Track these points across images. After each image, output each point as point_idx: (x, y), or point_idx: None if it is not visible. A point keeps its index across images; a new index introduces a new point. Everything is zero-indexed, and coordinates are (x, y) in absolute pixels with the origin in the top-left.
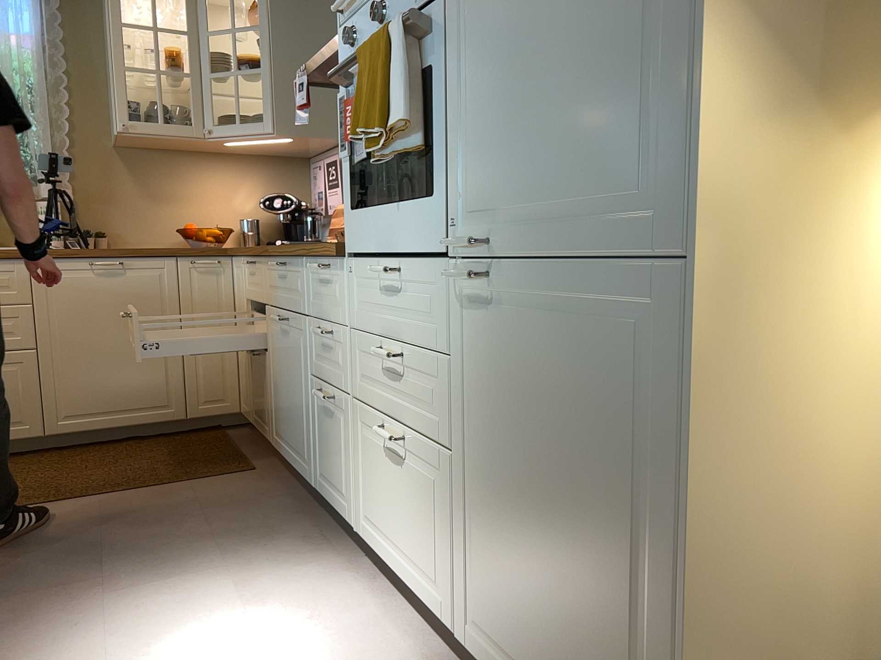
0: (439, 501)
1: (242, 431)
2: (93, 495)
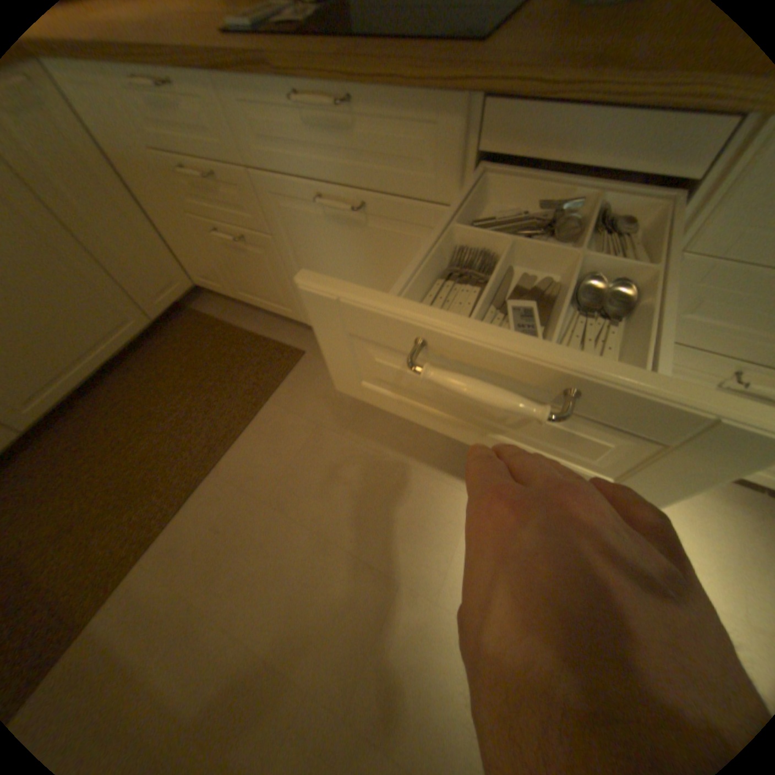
0: None
1: (206, 302)
2: (200, 476)
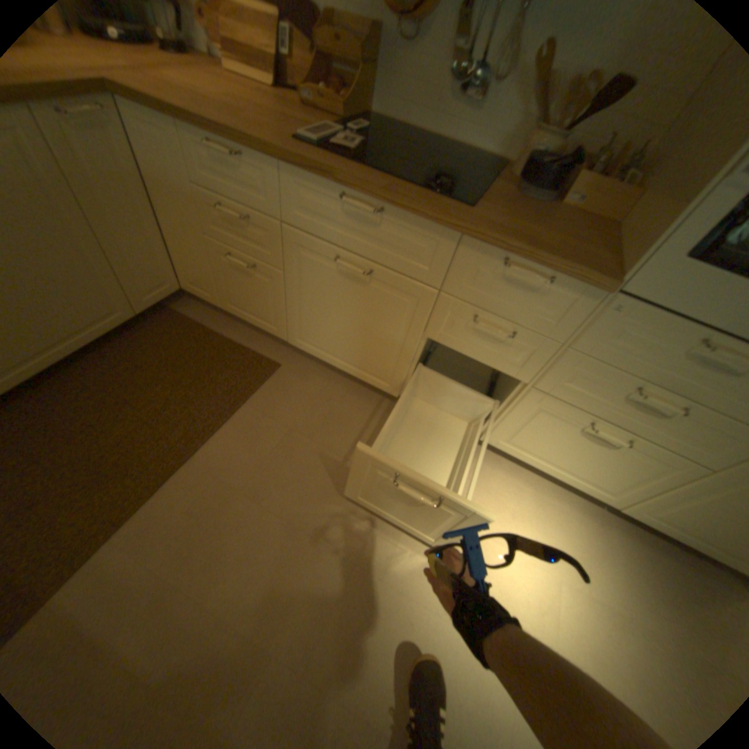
0: (657, 474)
1: (190, 305)
2: (179, 462)
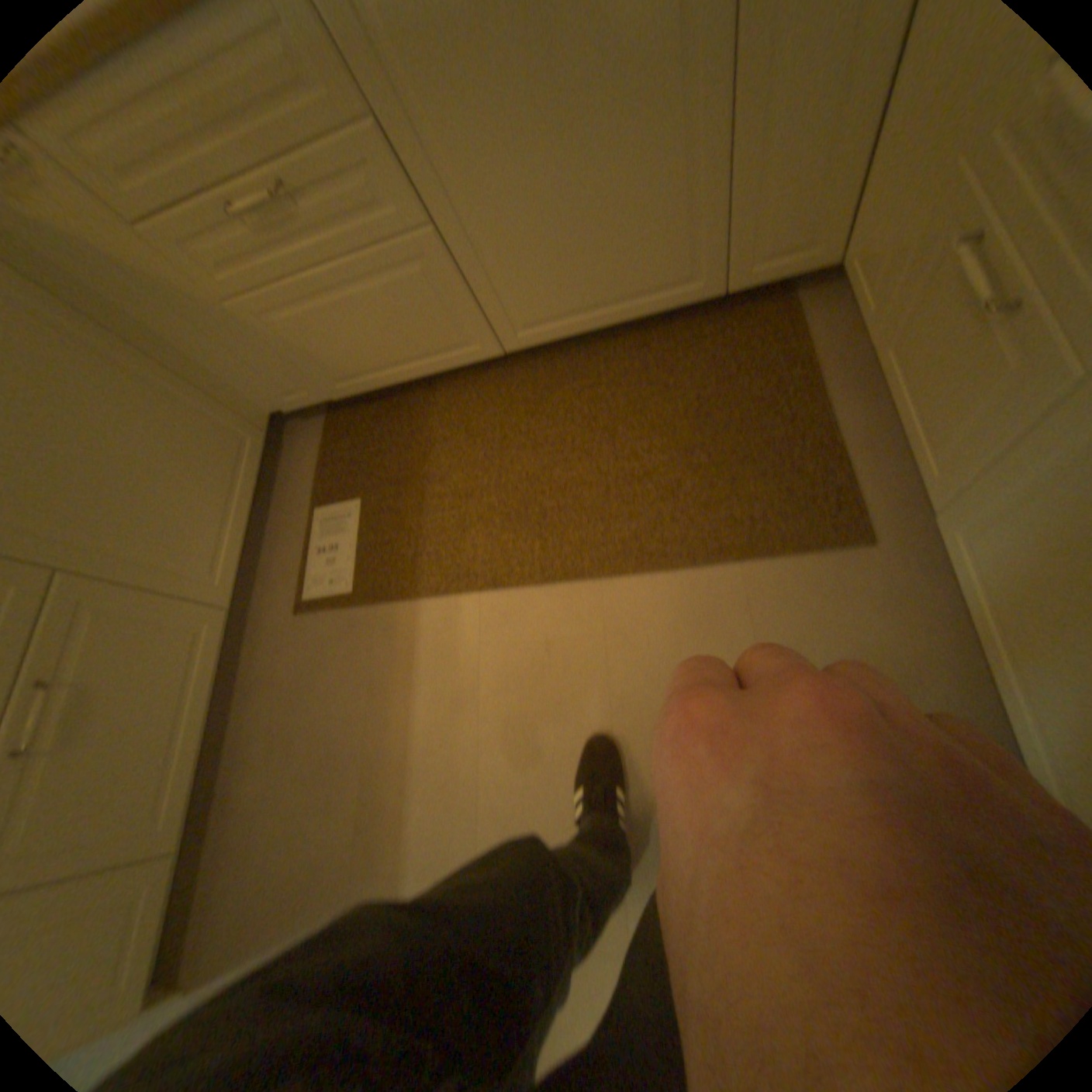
0: None
1: (834, 304)
2: (591, 573)
